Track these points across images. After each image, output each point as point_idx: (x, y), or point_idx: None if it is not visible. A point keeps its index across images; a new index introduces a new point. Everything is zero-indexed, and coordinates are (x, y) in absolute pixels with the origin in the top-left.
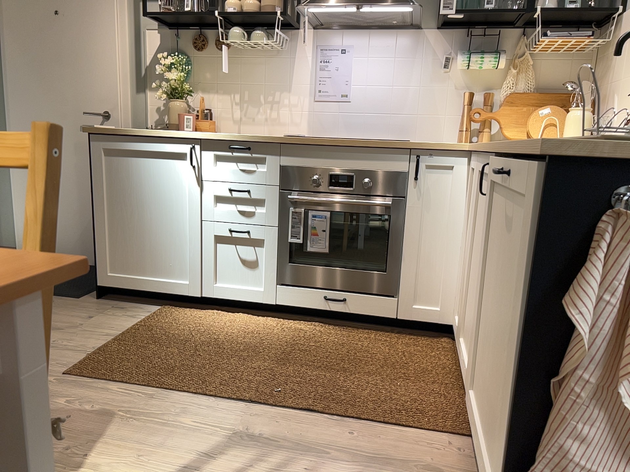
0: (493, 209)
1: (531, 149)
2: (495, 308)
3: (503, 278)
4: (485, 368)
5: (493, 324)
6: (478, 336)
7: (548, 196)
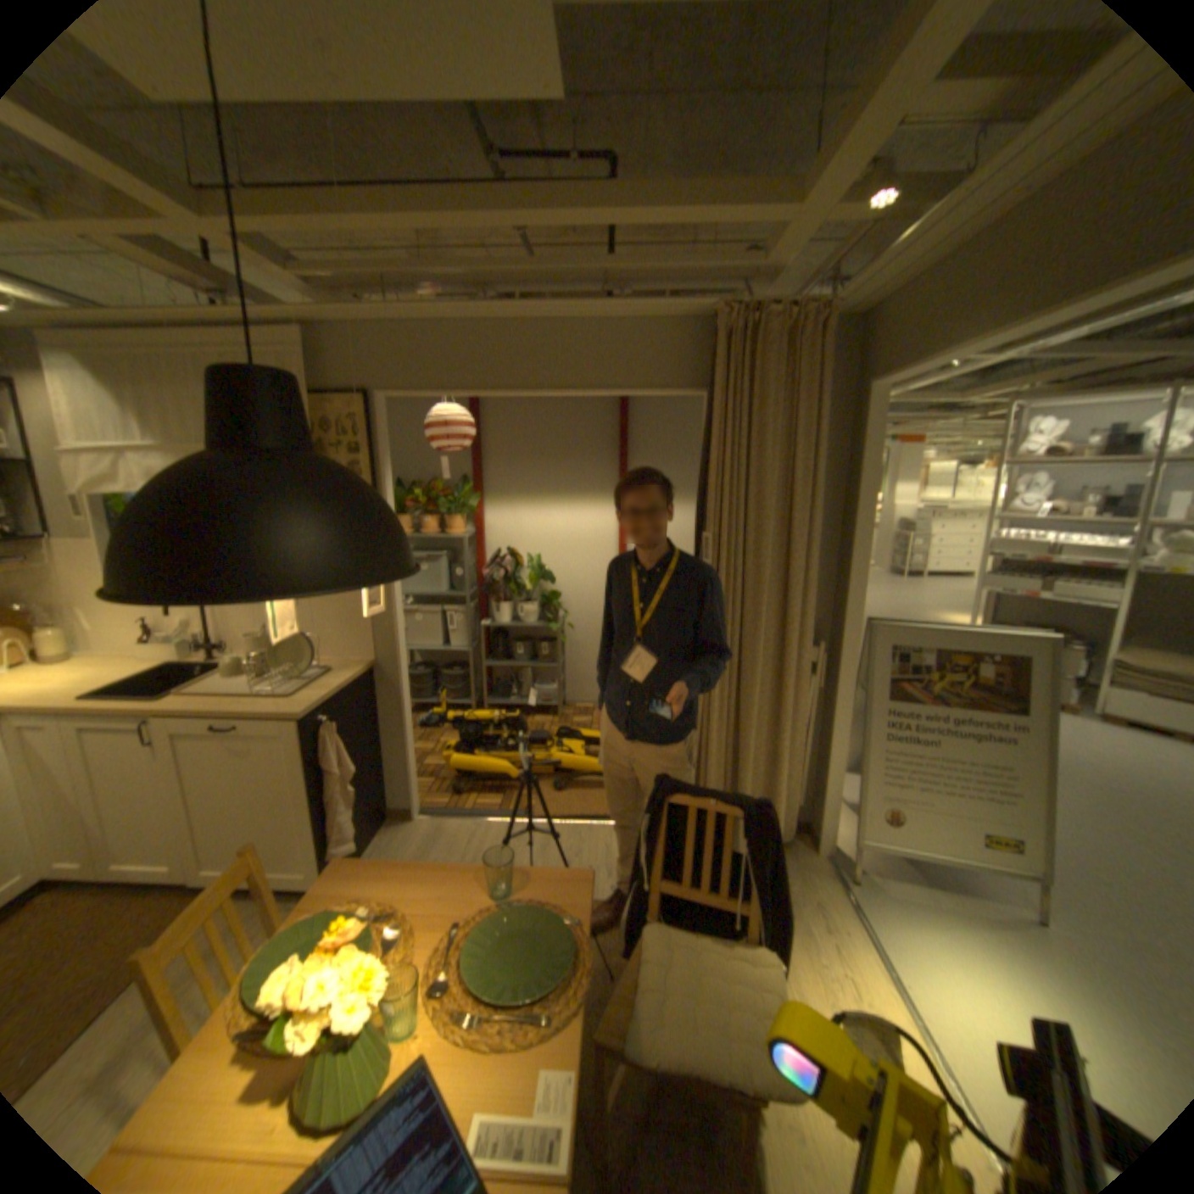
0: (168, 749)
1: (255, 711)
2: (216, 803)
3: (224, 782)
4: (214, 844)
5: (218, 813)
6: (185, 834)
7: (293, 730)
